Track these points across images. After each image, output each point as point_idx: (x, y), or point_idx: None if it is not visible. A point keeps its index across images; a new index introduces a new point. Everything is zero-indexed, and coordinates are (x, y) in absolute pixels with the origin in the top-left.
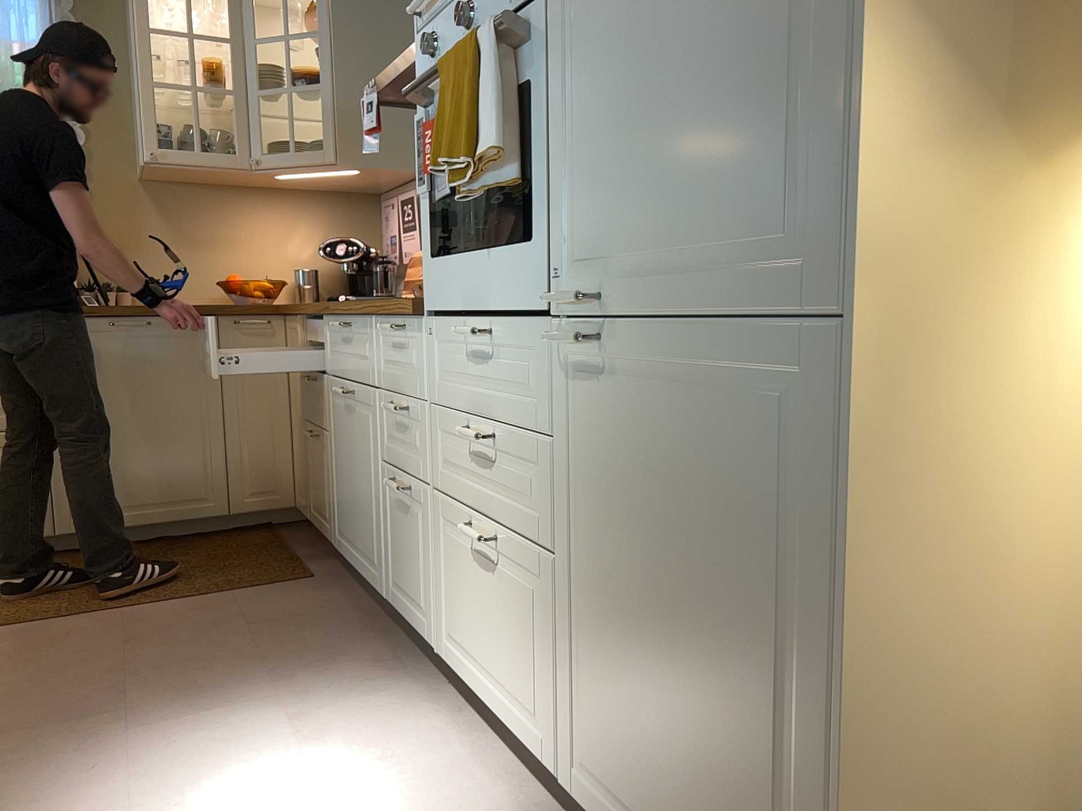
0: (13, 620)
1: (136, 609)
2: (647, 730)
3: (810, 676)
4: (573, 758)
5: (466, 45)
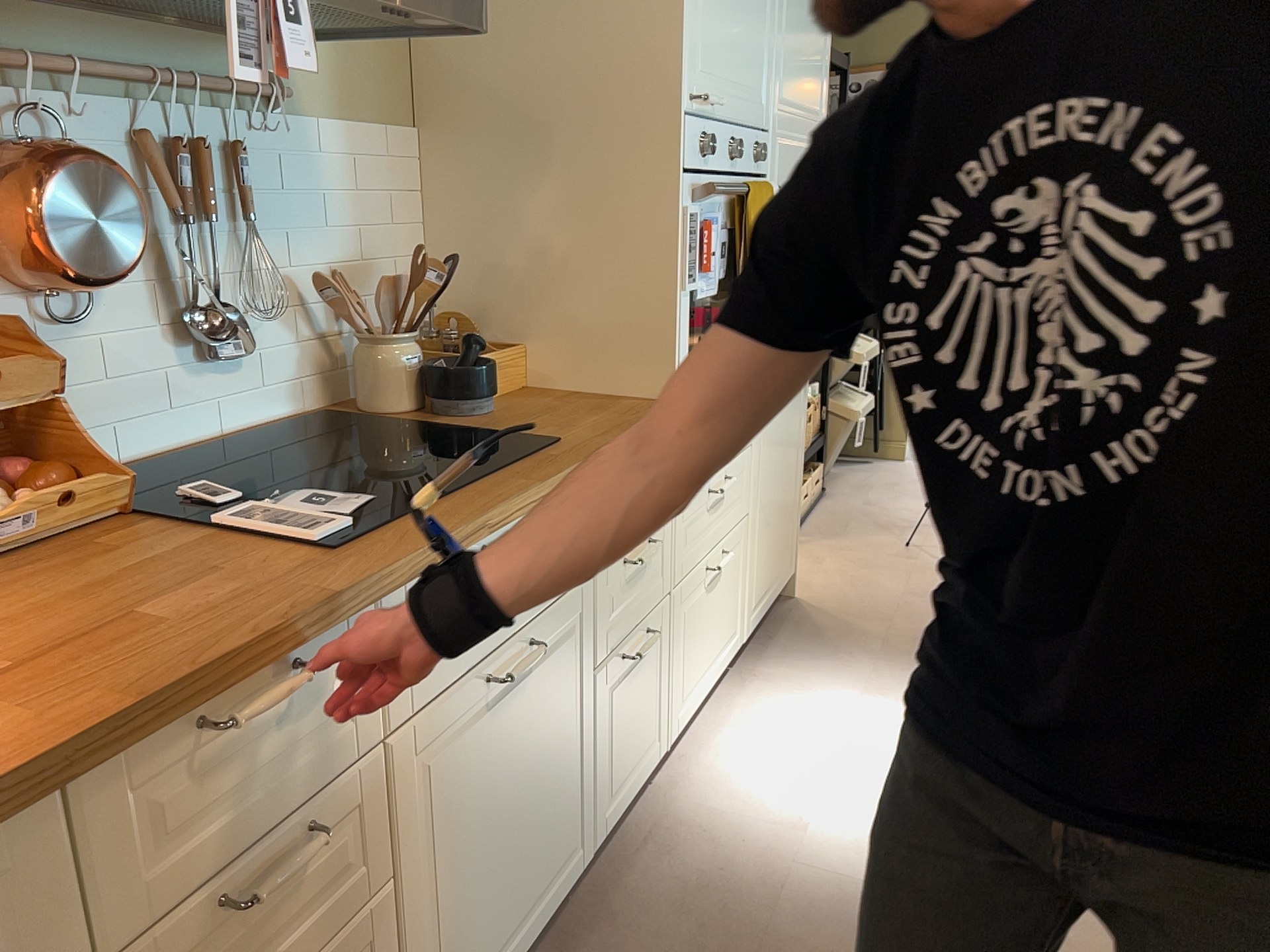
0: None
1: None
2: (772, 542)
3: (798, 456)
4: (749, 614)
5: (766, 191)
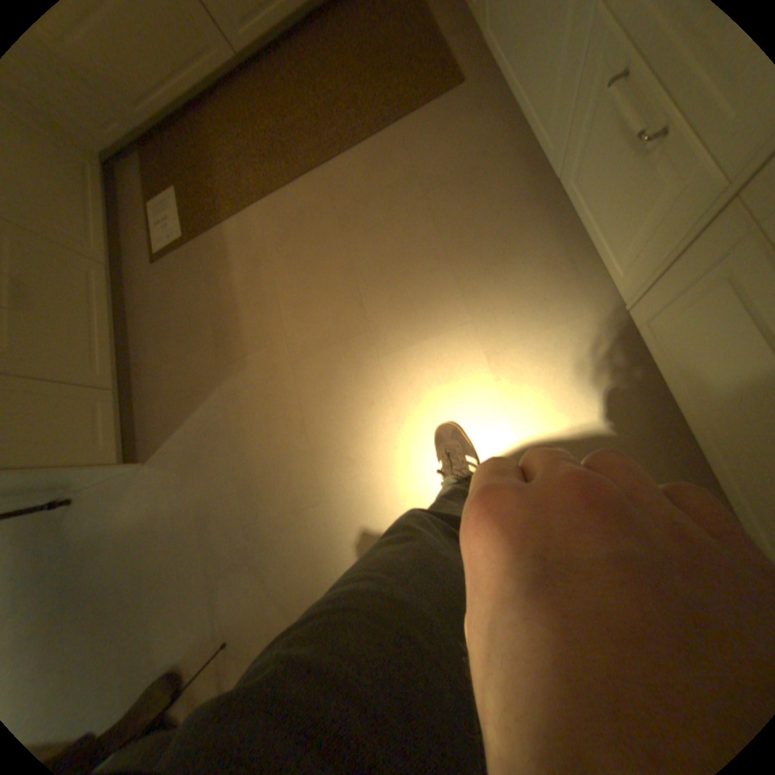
0: (259, 188)
1: (331, 162)
2: None
3: None
4: None
5: None
